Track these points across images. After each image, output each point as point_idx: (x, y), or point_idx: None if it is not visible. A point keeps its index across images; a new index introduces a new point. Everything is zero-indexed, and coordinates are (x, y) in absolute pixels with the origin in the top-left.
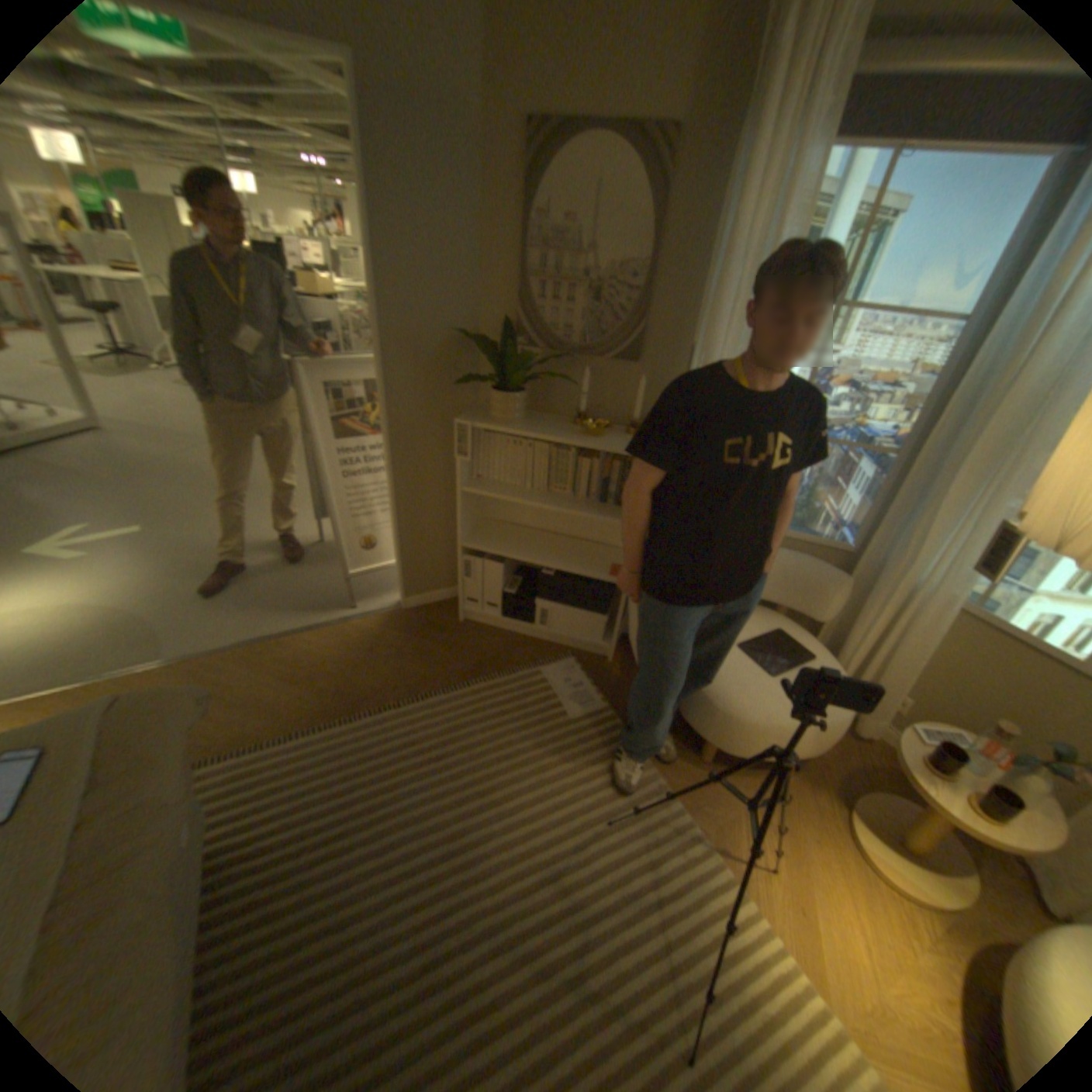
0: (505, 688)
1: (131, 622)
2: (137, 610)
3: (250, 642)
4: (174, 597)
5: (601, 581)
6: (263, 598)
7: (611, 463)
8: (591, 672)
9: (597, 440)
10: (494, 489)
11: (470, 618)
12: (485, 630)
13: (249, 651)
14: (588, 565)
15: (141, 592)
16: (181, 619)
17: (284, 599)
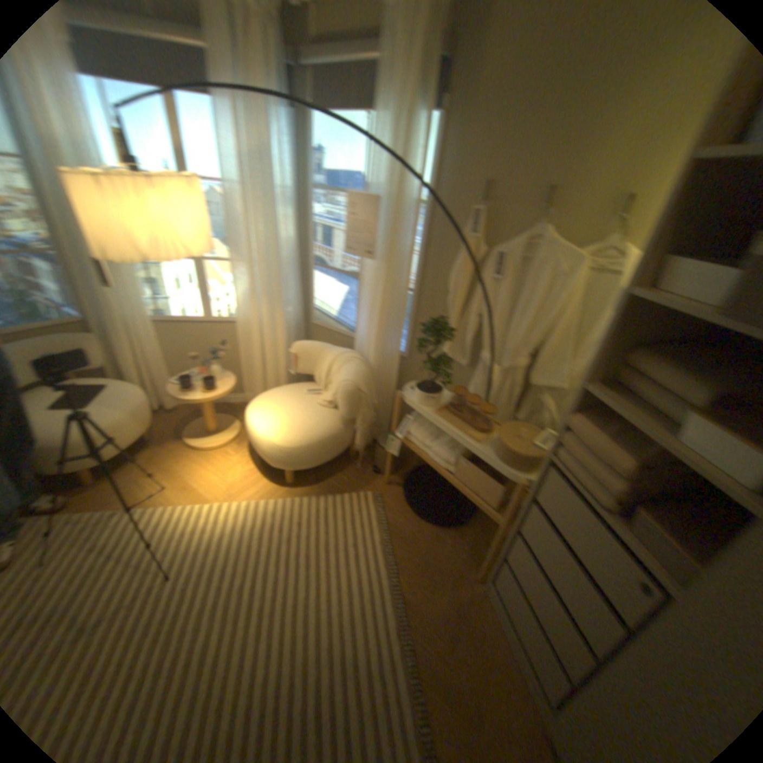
0: None
1: None
2: None
3: None
4: None
5: None
6: None
7: None
8: None
9: None
10: None
11: None
12: None
13: None
14: None
15: None
16: None
17: None
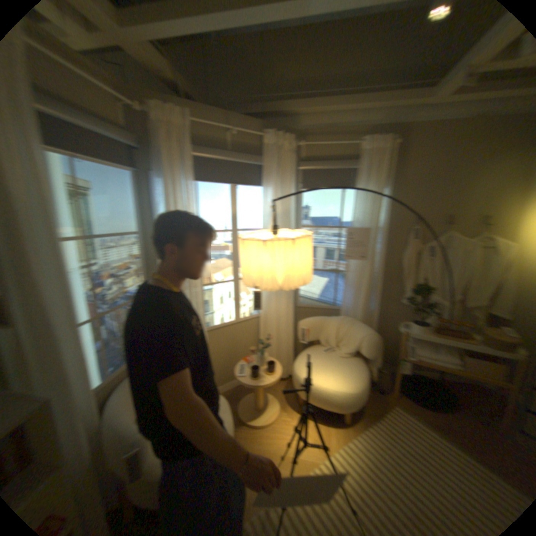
0: None
1: None
2: None
3: None
4: None
5: None
6: None
7: None
8: None
9: None
10: None
11: None
12: None
13: None
14: None
15: None
16: None
17: None
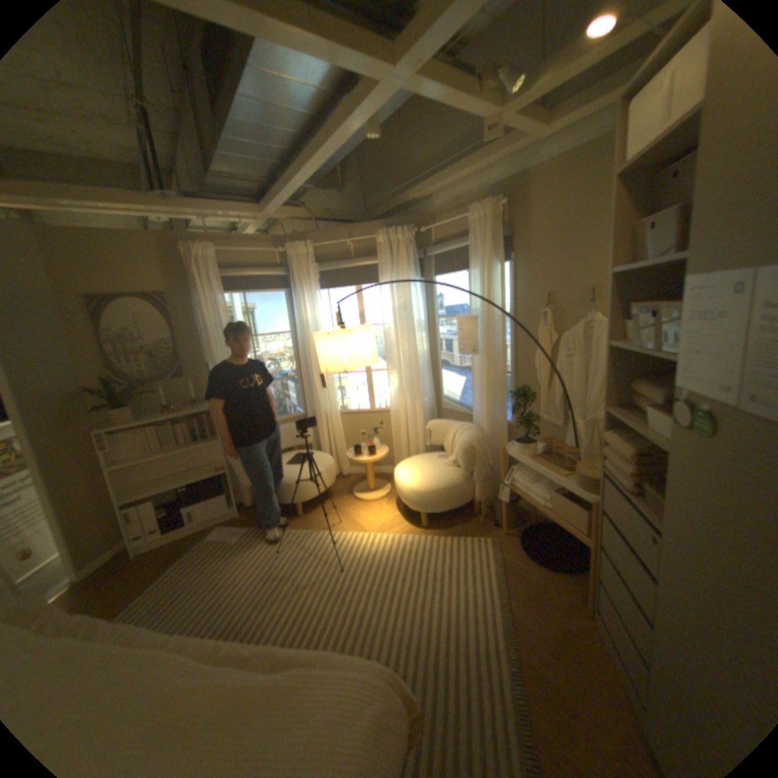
0: (187, 559)
1: None
2: None
3: None
4: None
5: (211, 479)
6: None
7: (191, 421)
8: (229, 527)
9: (180, 413)
10: (126, 463)
11: (136, 554)
12: (151, 553)
13: None
14: (201, 475)
15: None
16: None
17: None
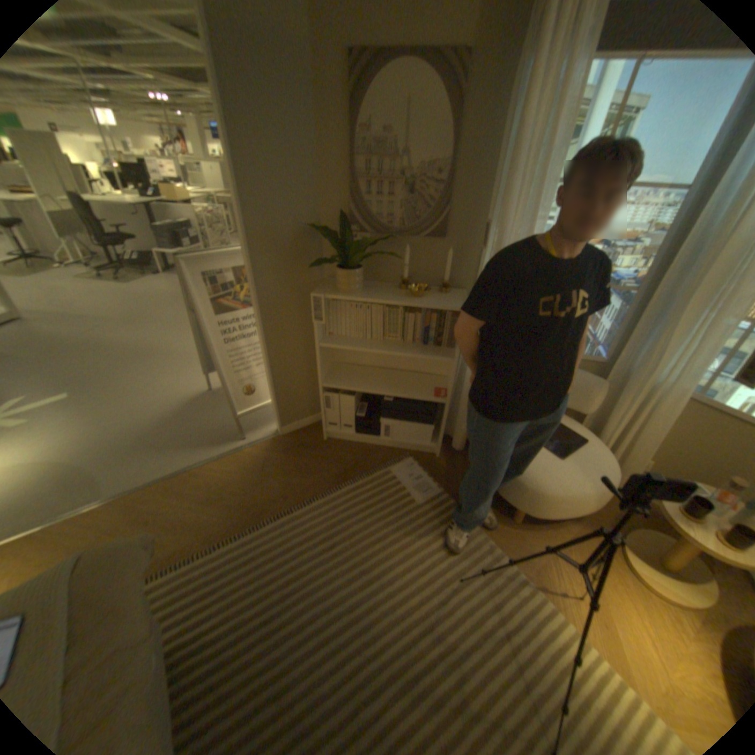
0: (366, 486)
1: (71, 471)
2: (74, 460)
3: (168, 475)
4: (102, 446)
5: (427, 400)
6: (172, 438)
7: (430, 315)
8: (425, 466)
9: (420, 299)
10: (342, 341)
11: (331, 436)
12: (343, 443)
13: (169, 482)
14: (417, 389)
15: (75, 445)
16: (110, 463)
17: (189, 438)
